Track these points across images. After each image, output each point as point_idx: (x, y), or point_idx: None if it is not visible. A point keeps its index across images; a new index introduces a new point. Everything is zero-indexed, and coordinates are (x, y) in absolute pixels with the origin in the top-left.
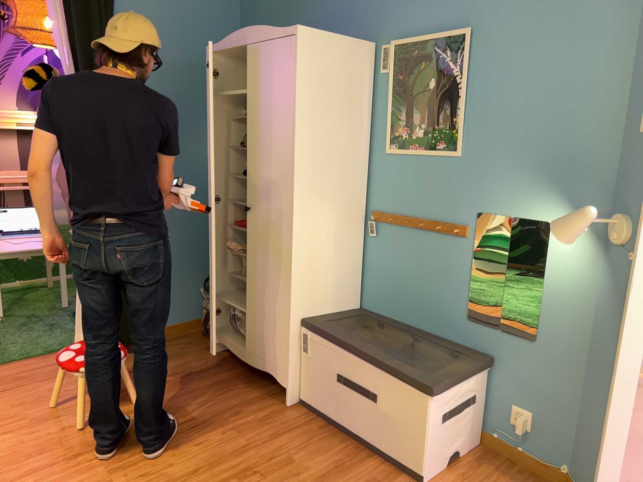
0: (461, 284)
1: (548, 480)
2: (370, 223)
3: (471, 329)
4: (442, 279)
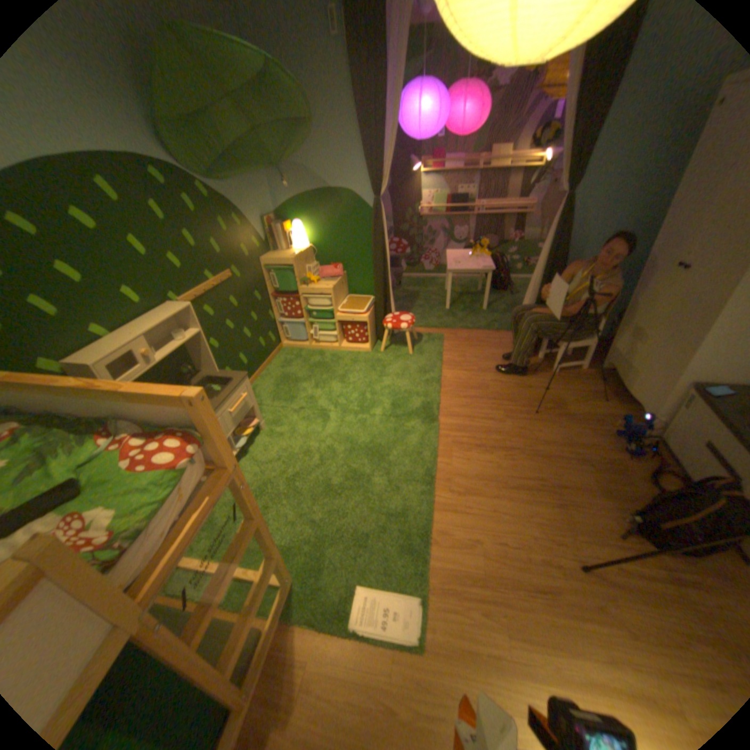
0: None
1: None
2: None
3: None
4: None
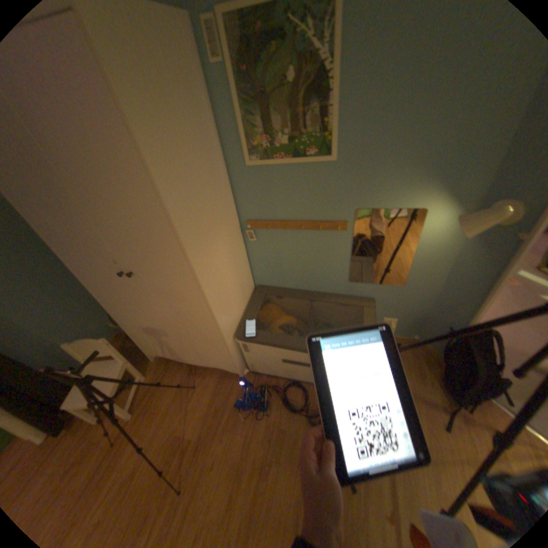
0: (343, 262)
1: (408, 346)
2: (247, 231)
3: (352, 287)
4: (325, 261)
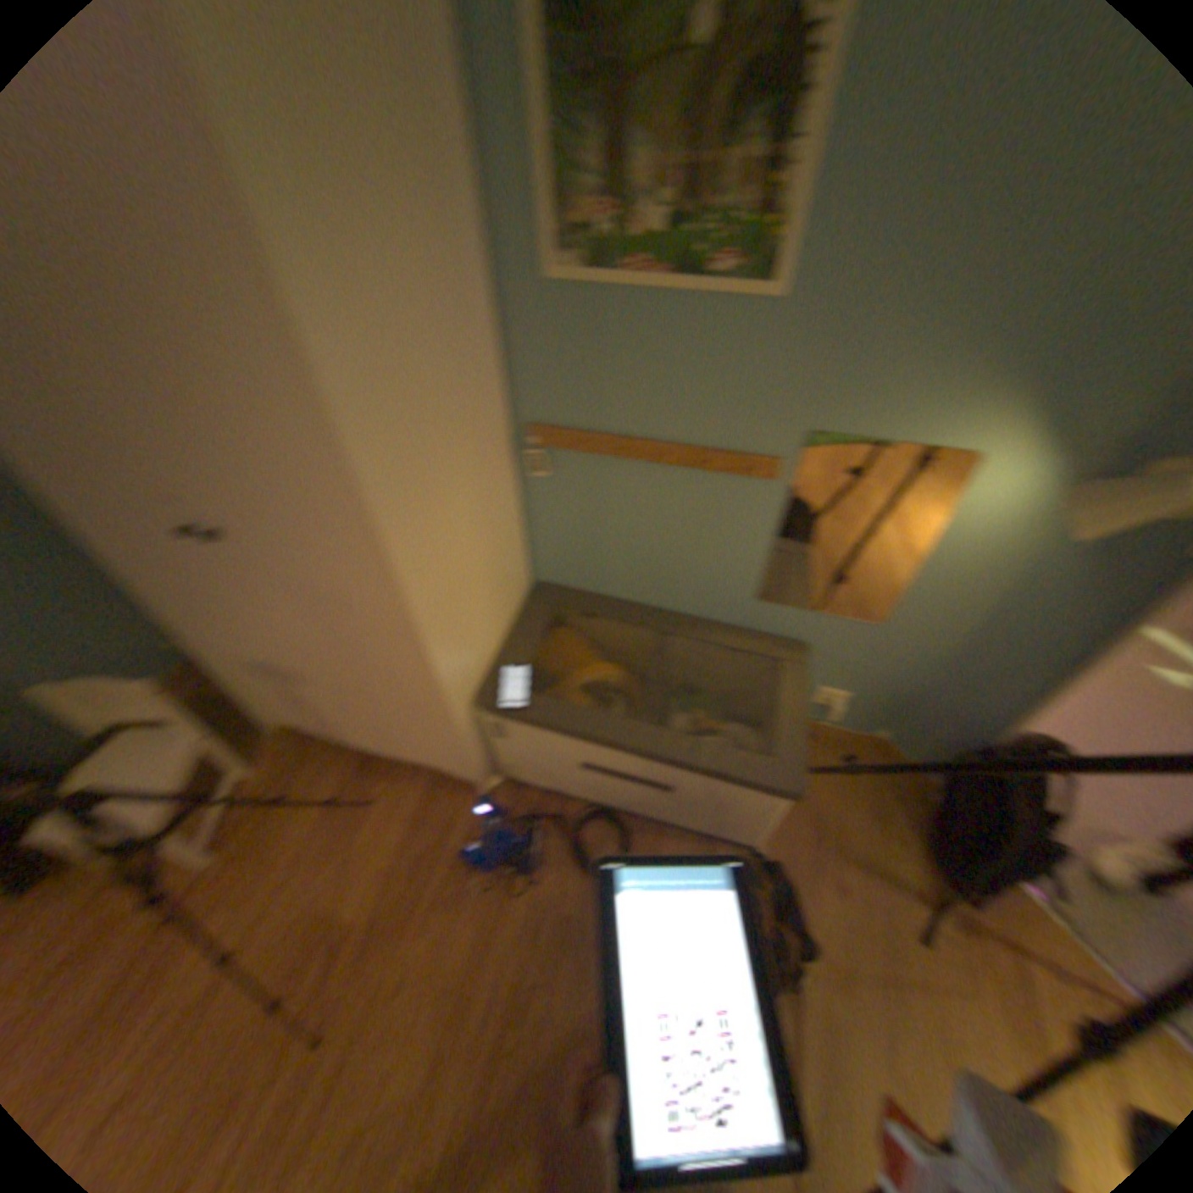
0: (755, 555)
1: (862, 751)
2: (532, 451)
3: (765, 614)
4: (713, 547)
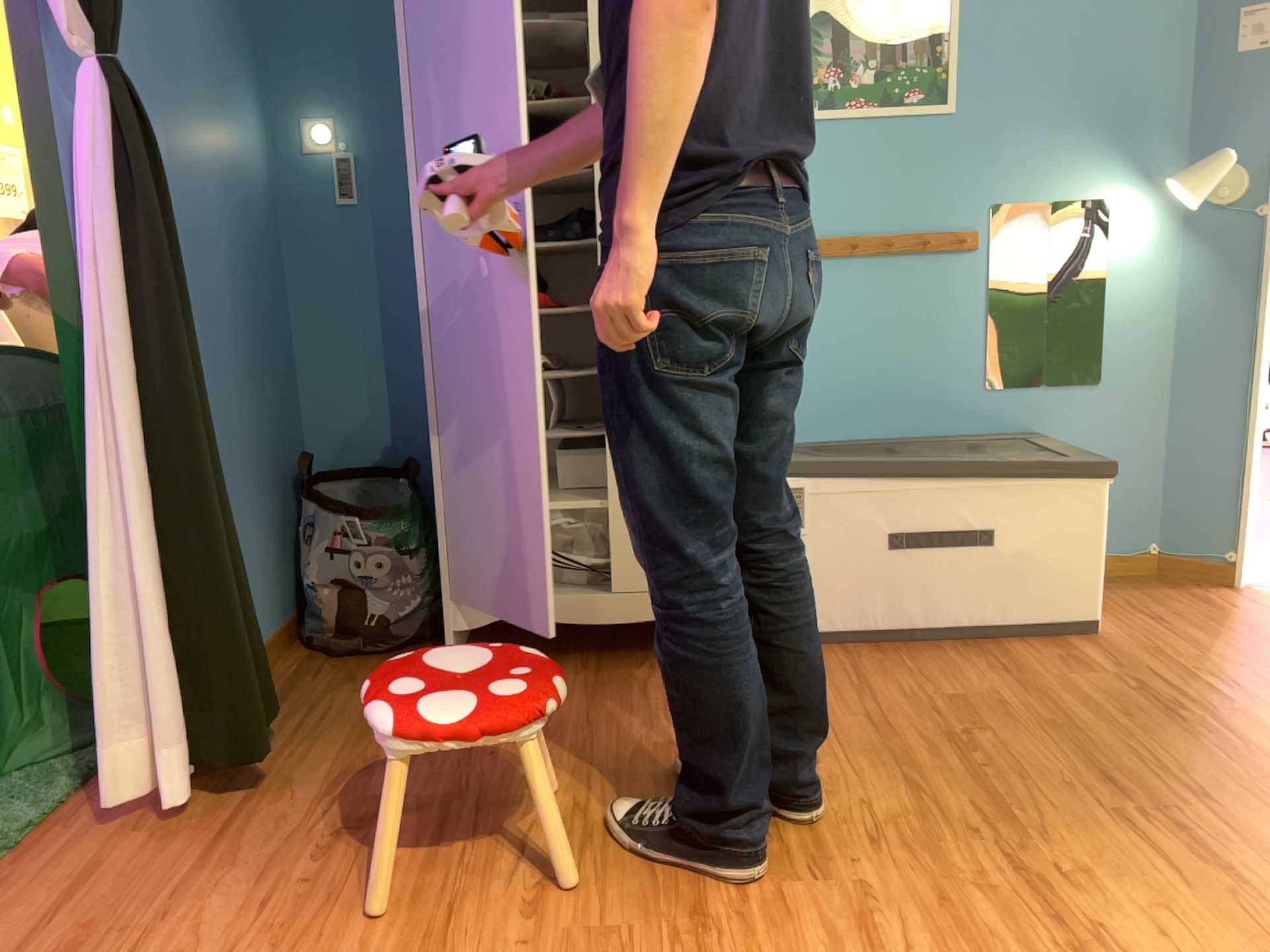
0: (971, 332)
1: (1141, 575)
2: None
3: (994, 403)
4: (932, 334)
